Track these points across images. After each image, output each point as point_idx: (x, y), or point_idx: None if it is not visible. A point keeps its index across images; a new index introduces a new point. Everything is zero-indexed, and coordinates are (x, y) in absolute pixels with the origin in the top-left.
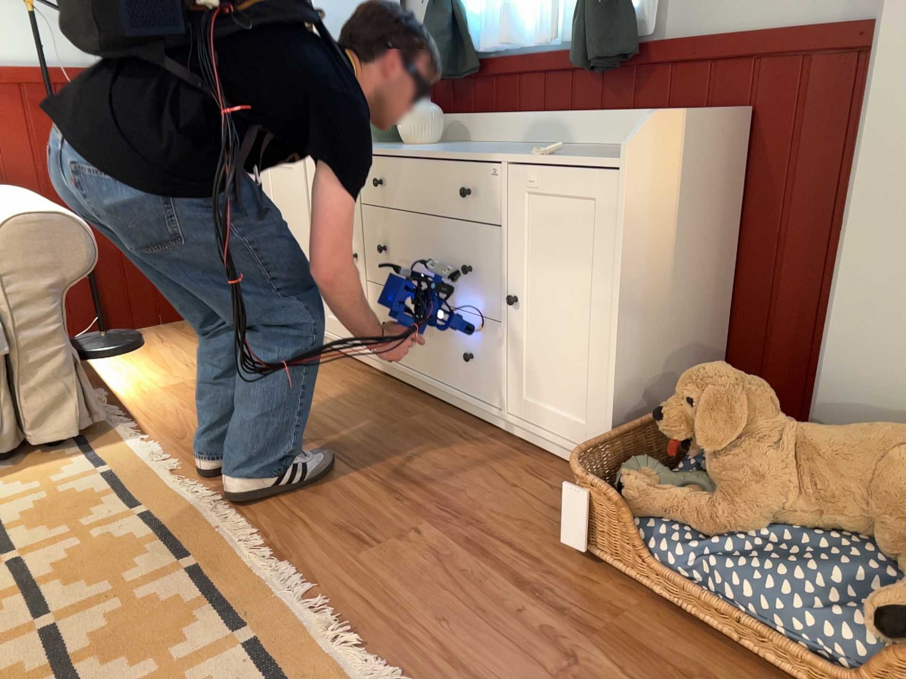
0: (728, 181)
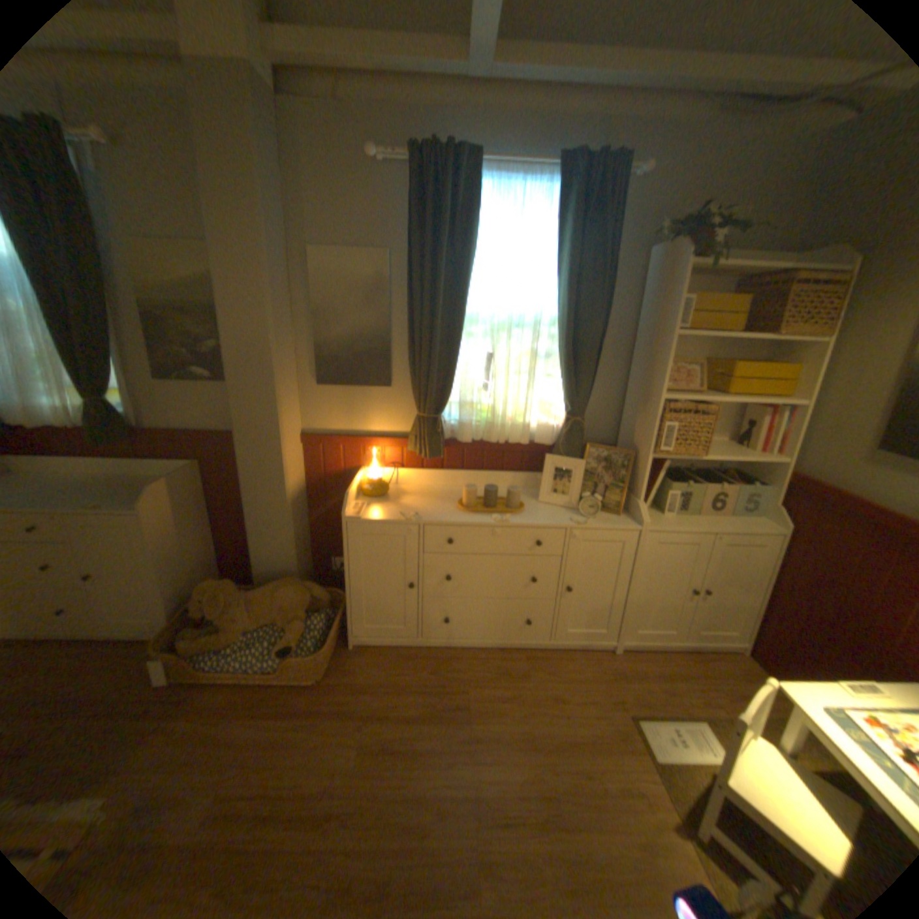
0: (196, 492)
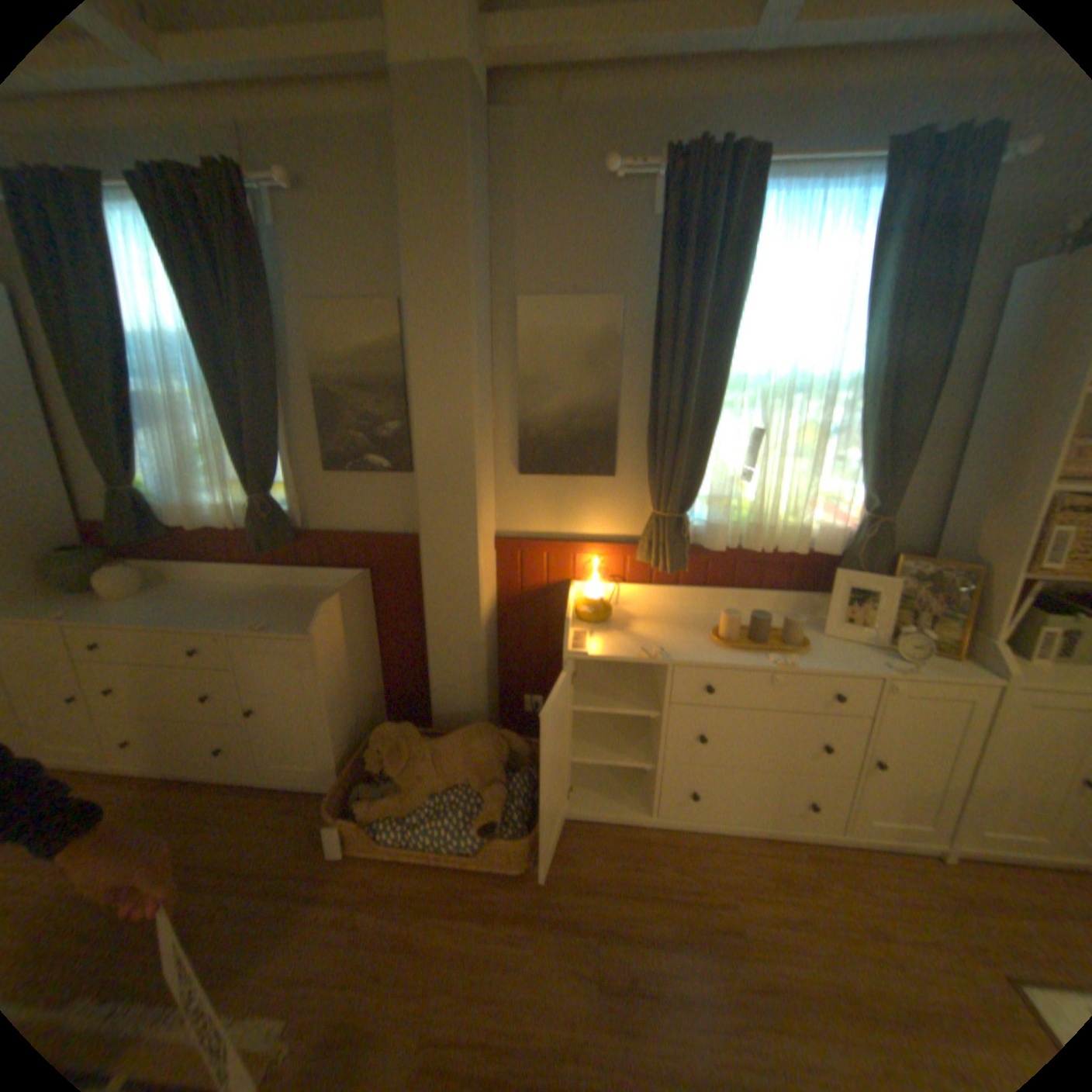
0: (367, 608)
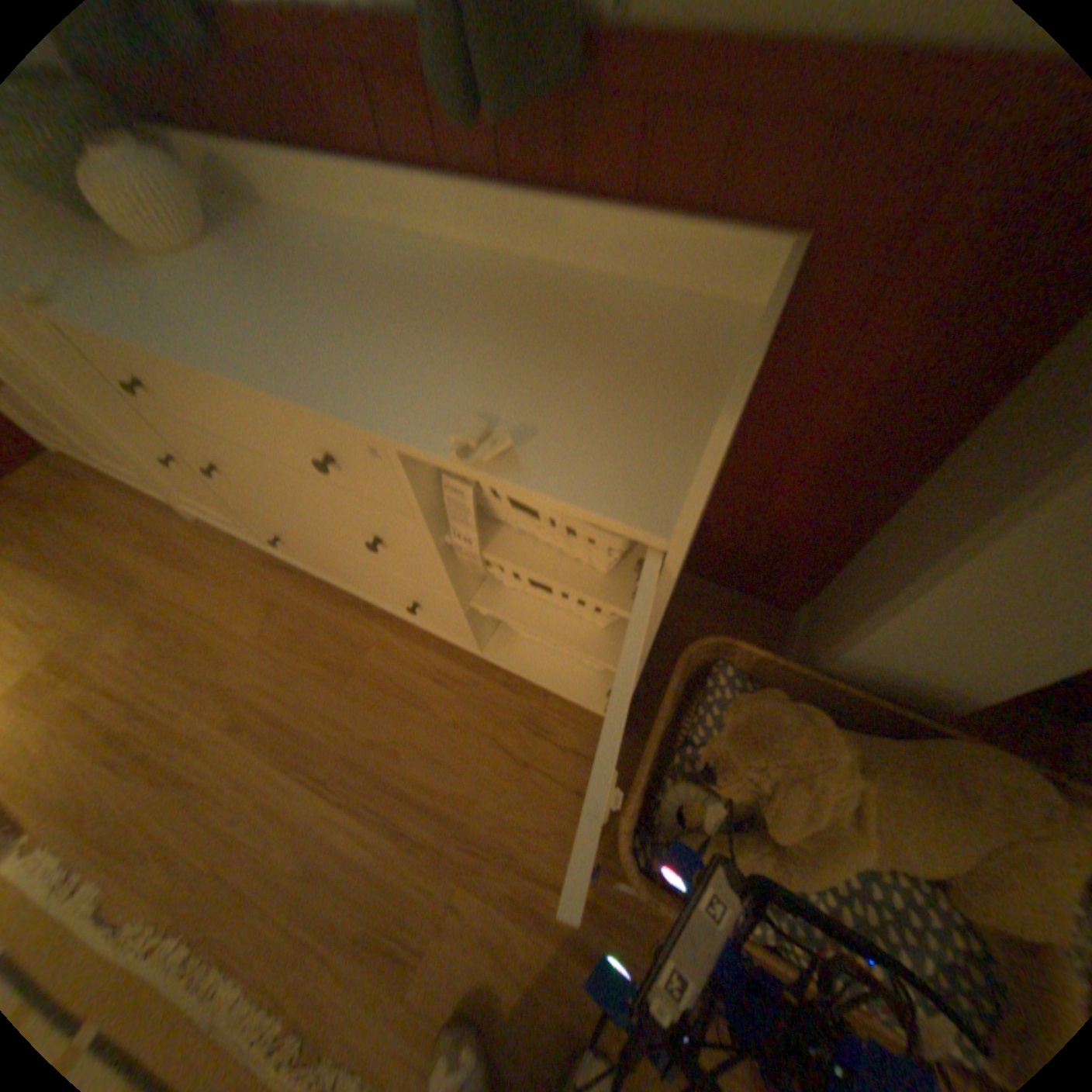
0: None
